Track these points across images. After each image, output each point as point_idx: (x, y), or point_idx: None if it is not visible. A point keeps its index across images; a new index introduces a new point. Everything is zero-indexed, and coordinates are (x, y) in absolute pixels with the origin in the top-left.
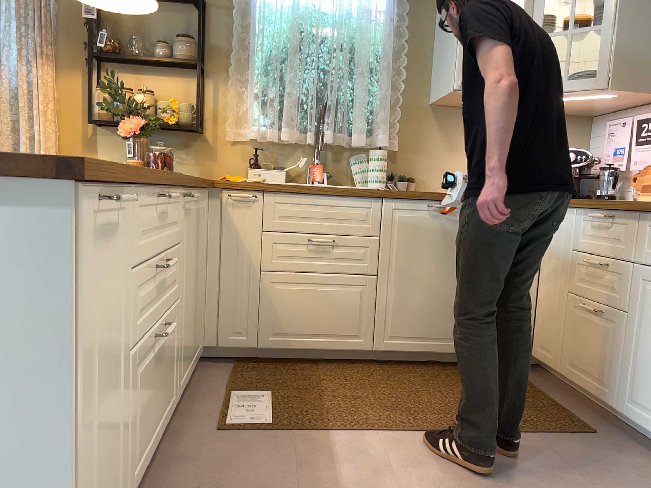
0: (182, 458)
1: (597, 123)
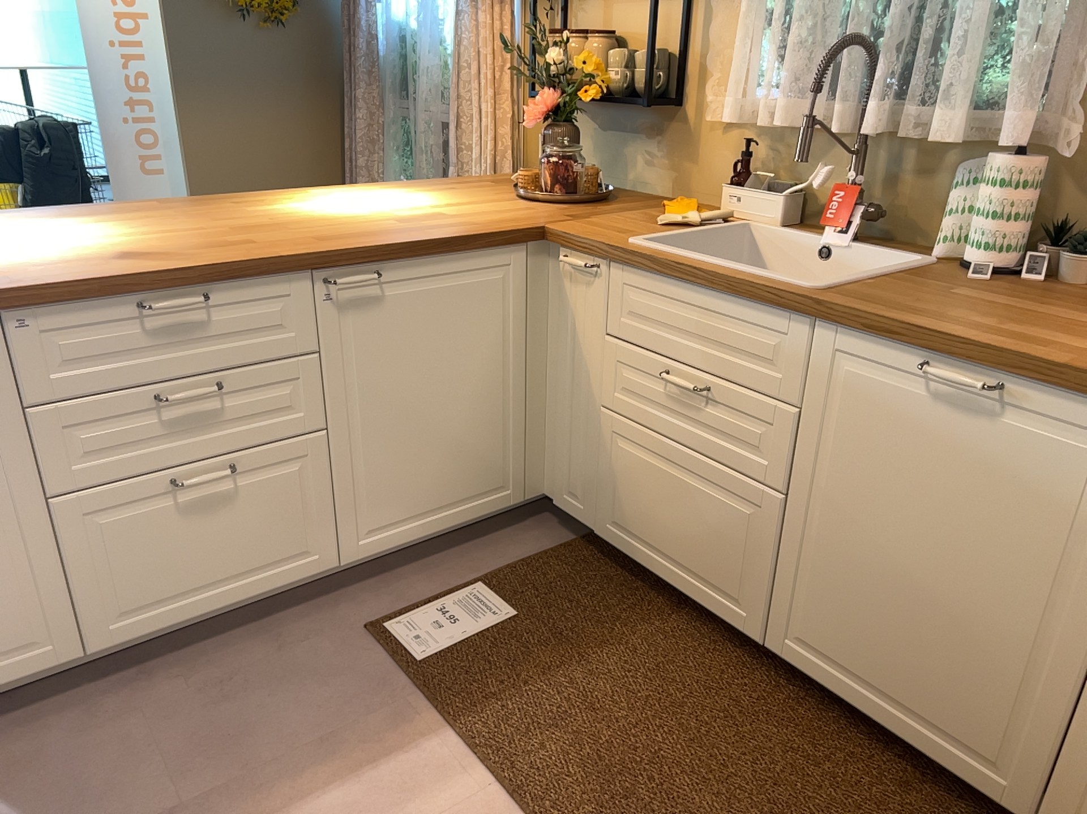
0: (287, 634)
1: None
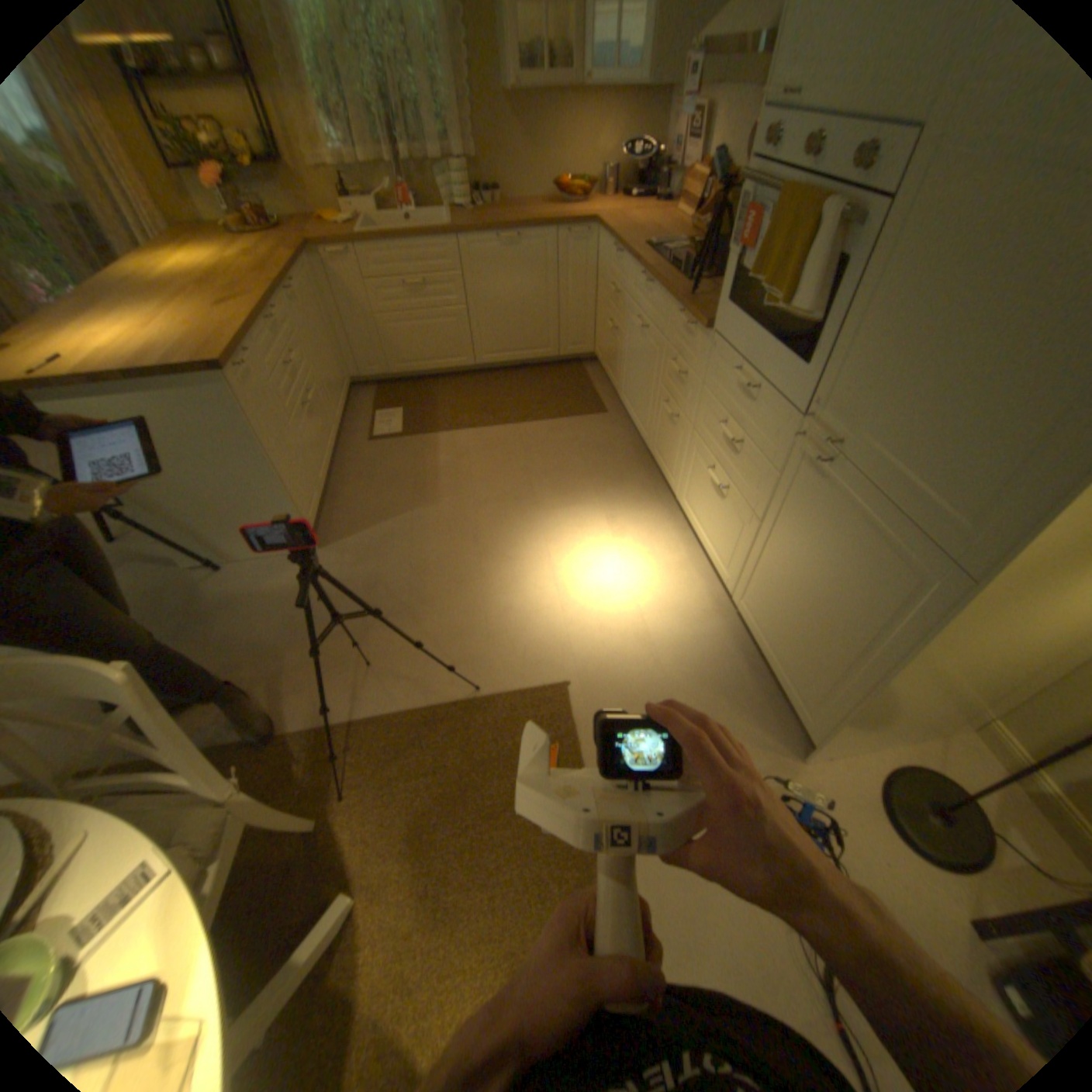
0: (349, 459)
1: (674, 94)
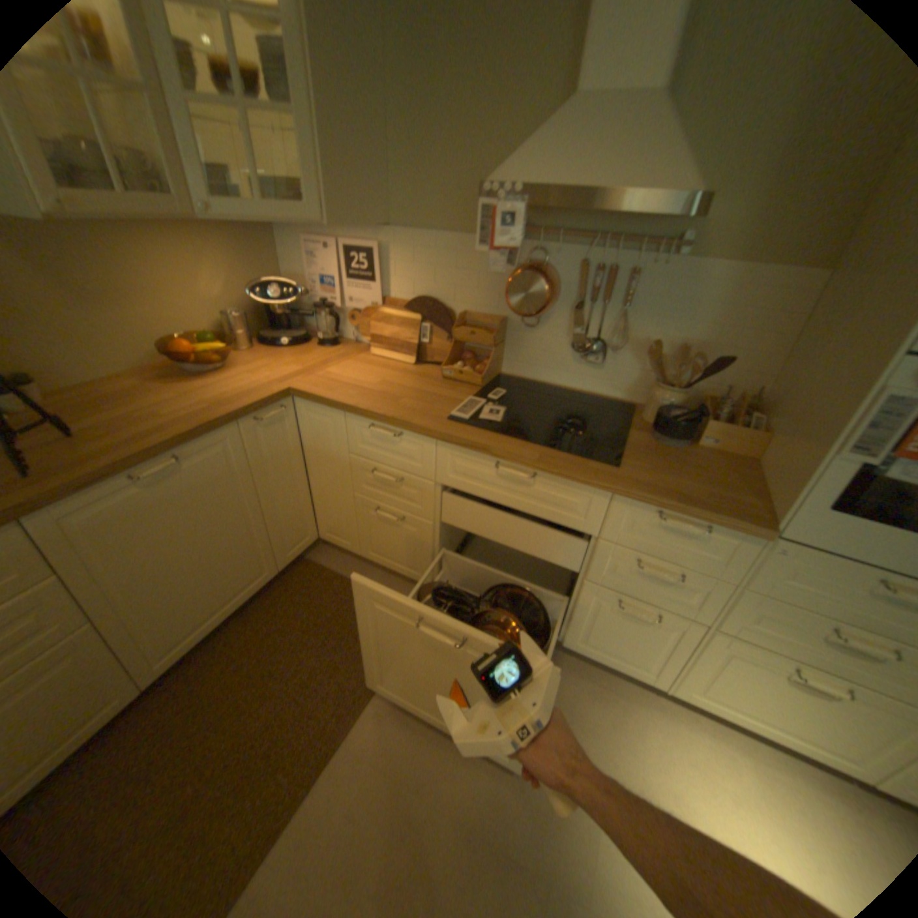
0: None
1: (280, 226)
